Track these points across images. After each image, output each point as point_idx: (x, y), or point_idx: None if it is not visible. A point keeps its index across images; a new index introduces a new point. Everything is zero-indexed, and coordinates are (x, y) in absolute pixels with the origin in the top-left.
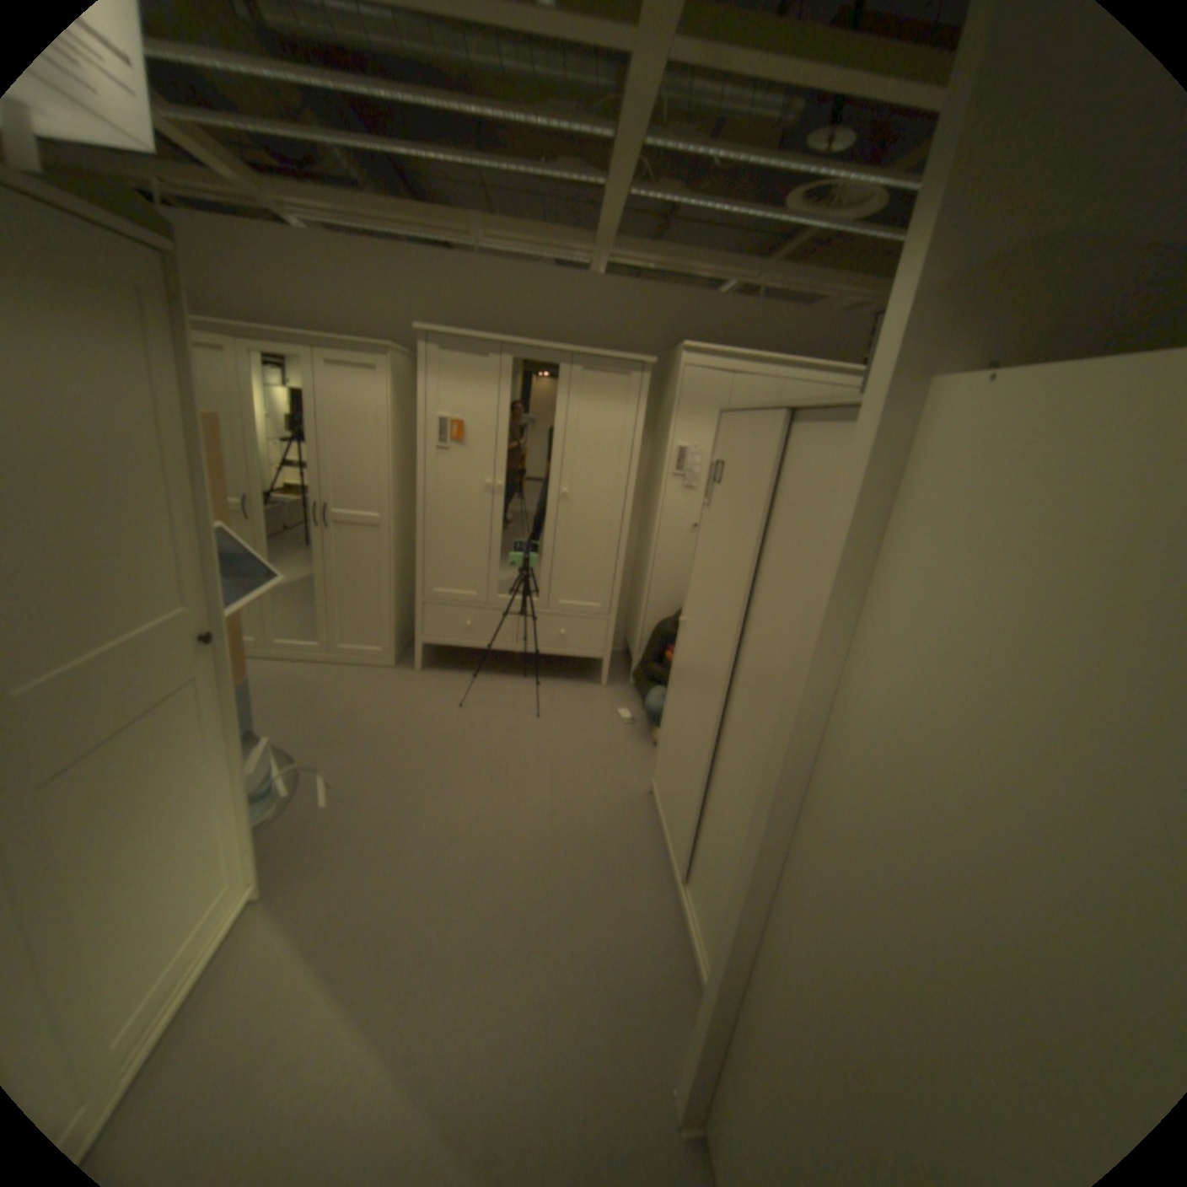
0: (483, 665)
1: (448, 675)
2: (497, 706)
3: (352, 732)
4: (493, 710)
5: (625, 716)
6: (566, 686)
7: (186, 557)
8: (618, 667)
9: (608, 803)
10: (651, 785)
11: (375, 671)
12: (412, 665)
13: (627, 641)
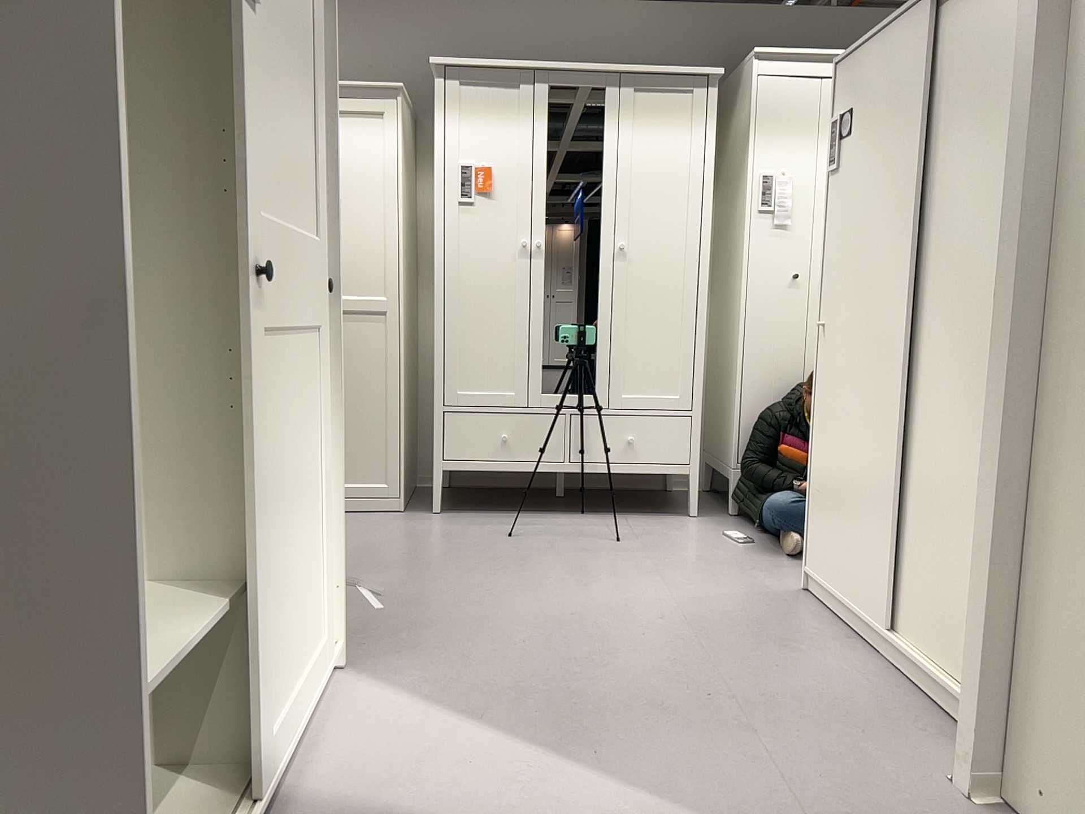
0: (520, 507)
1: (479, 516)
2: (560, 537)
3: (380, 560)
4: (556, 540)
5: (739, 539)
6: (644, 518)
7: (316, 192)
8: (707, 502)
9: (754, 601)
10: (807, 578)
11: (380, 516)
12: (427, 510)
13: (715, 465)
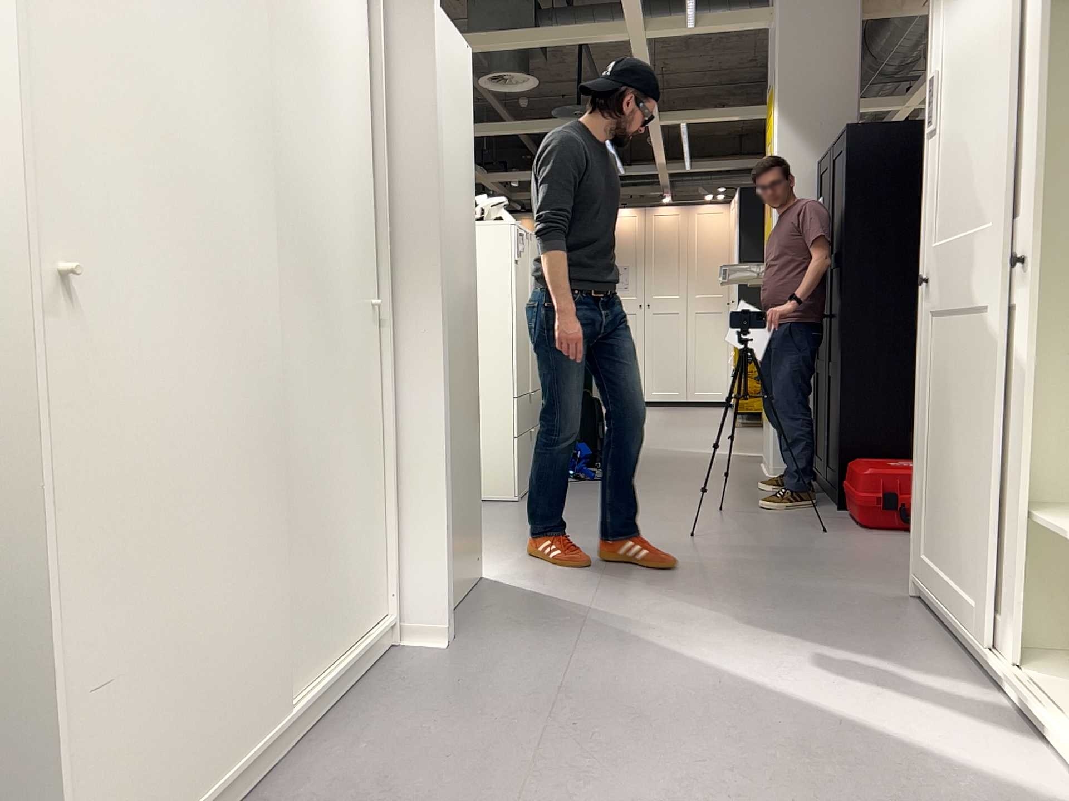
0: None
1: None
2: None
3: None
4: None
5: None
6: None
7: None
8: None
9: None
10: None
11: None
12: None
13: None
